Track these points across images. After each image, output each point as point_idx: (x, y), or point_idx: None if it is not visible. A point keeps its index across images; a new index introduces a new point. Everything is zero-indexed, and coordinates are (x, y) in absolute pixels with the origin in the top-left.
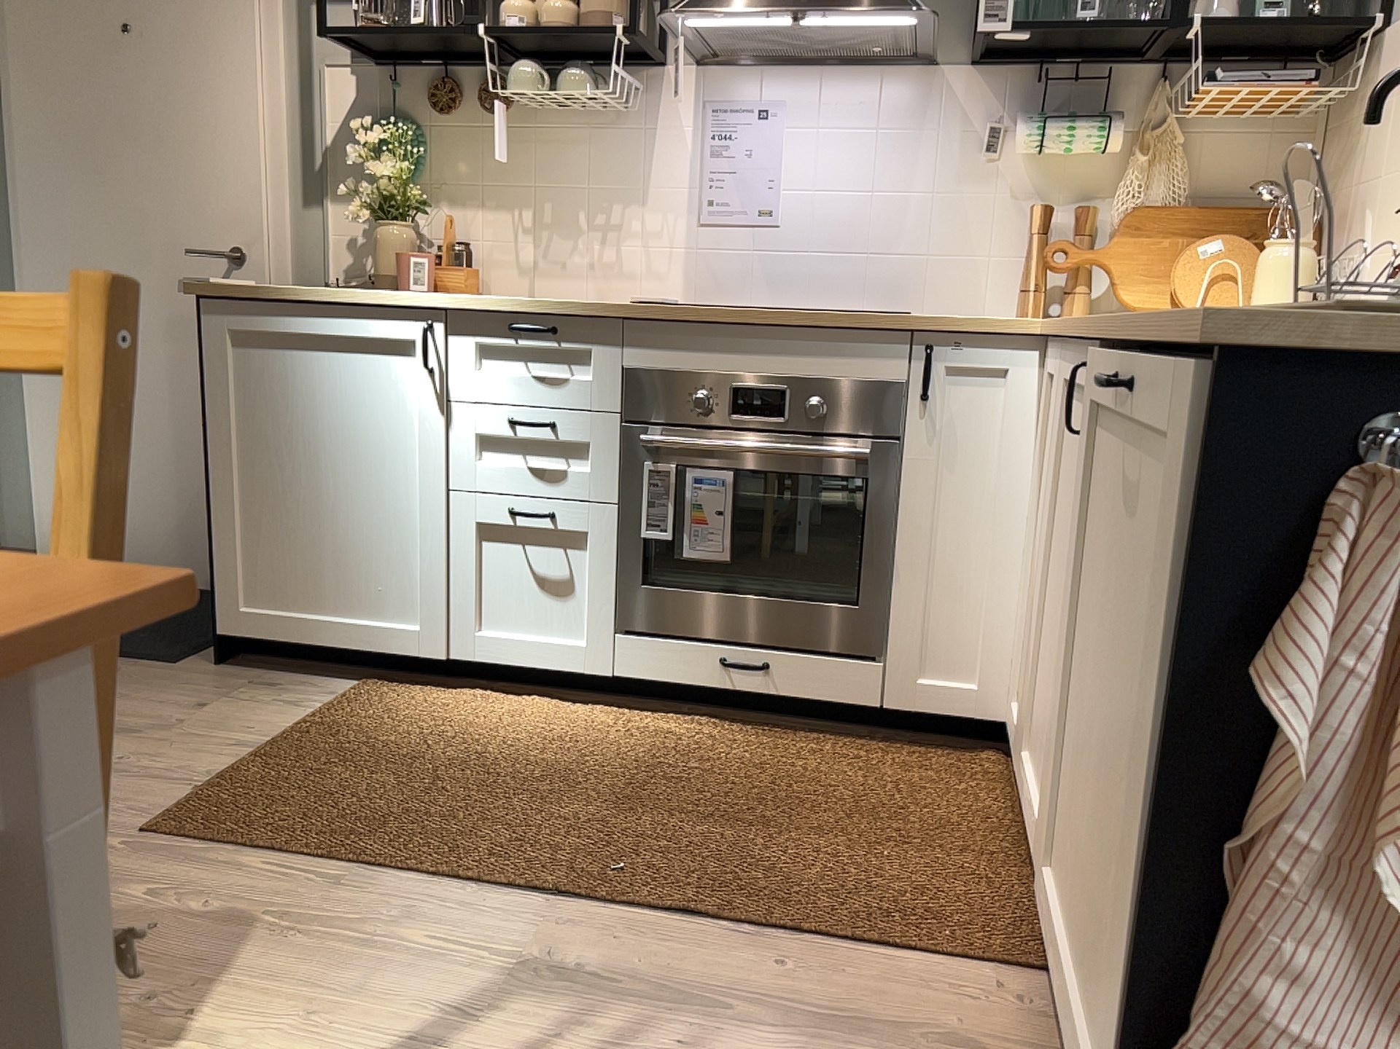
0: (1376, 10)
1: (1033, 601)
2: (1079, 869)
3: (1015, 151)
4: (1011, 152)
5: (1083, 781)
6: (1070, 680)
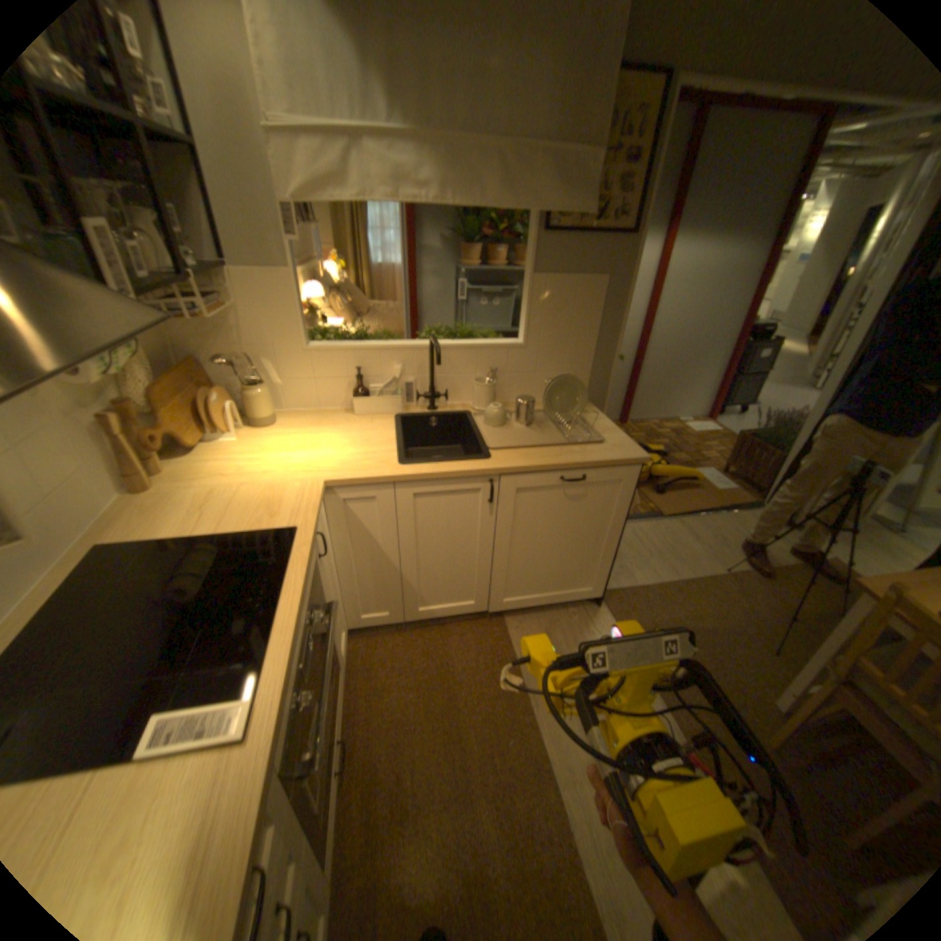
0: (196, 248)
1: (359, 581)
2: (527, 585)
3: (85, 381)
4: (80, 383)
5: (520, 571)
6: (499, 560)
